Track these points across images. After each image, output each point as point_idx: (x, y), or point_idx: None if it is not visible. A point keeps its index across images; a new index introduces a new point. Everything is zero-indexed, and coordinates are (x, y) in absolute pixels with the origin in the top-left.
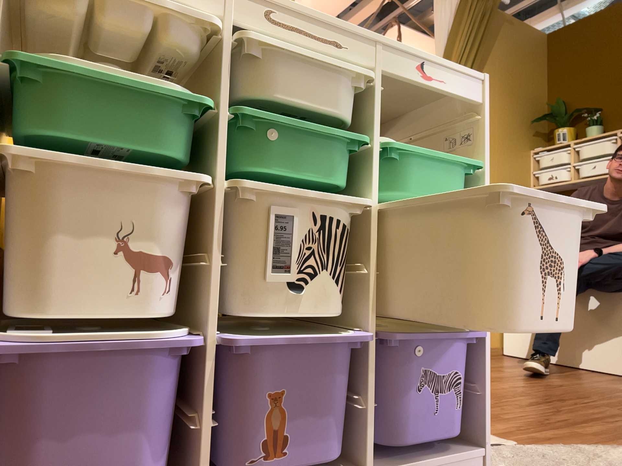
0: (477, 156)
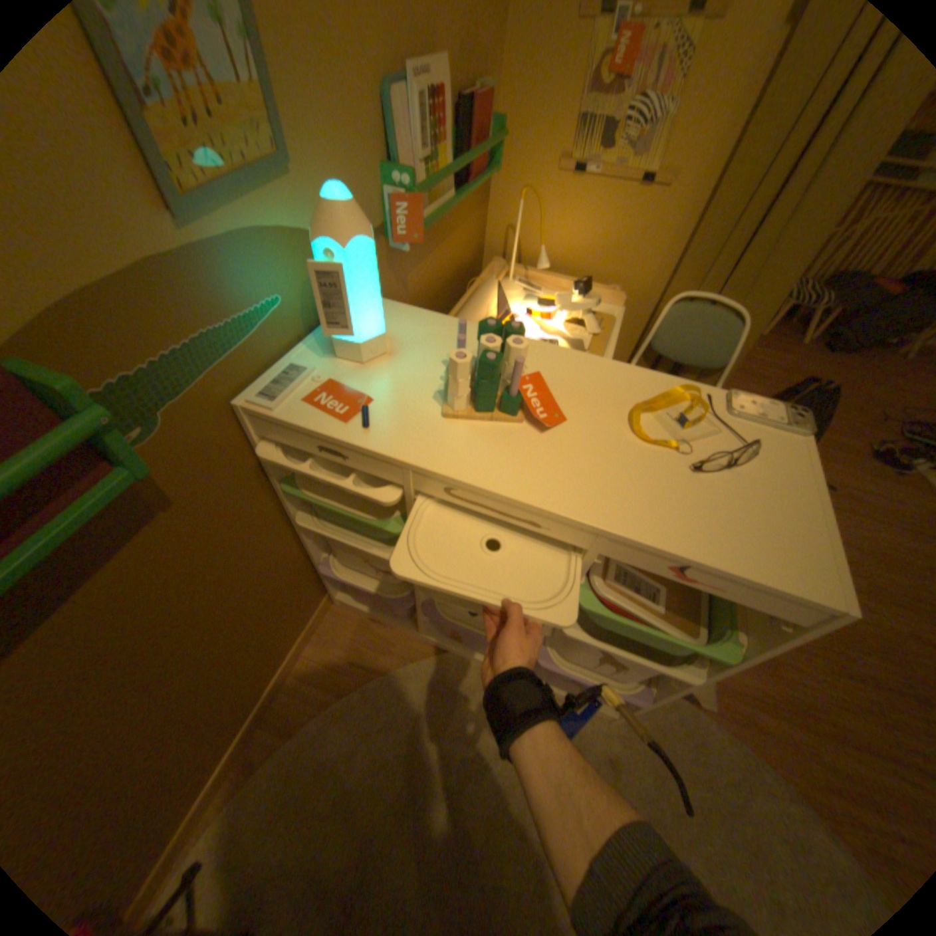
0: (767, 642)
